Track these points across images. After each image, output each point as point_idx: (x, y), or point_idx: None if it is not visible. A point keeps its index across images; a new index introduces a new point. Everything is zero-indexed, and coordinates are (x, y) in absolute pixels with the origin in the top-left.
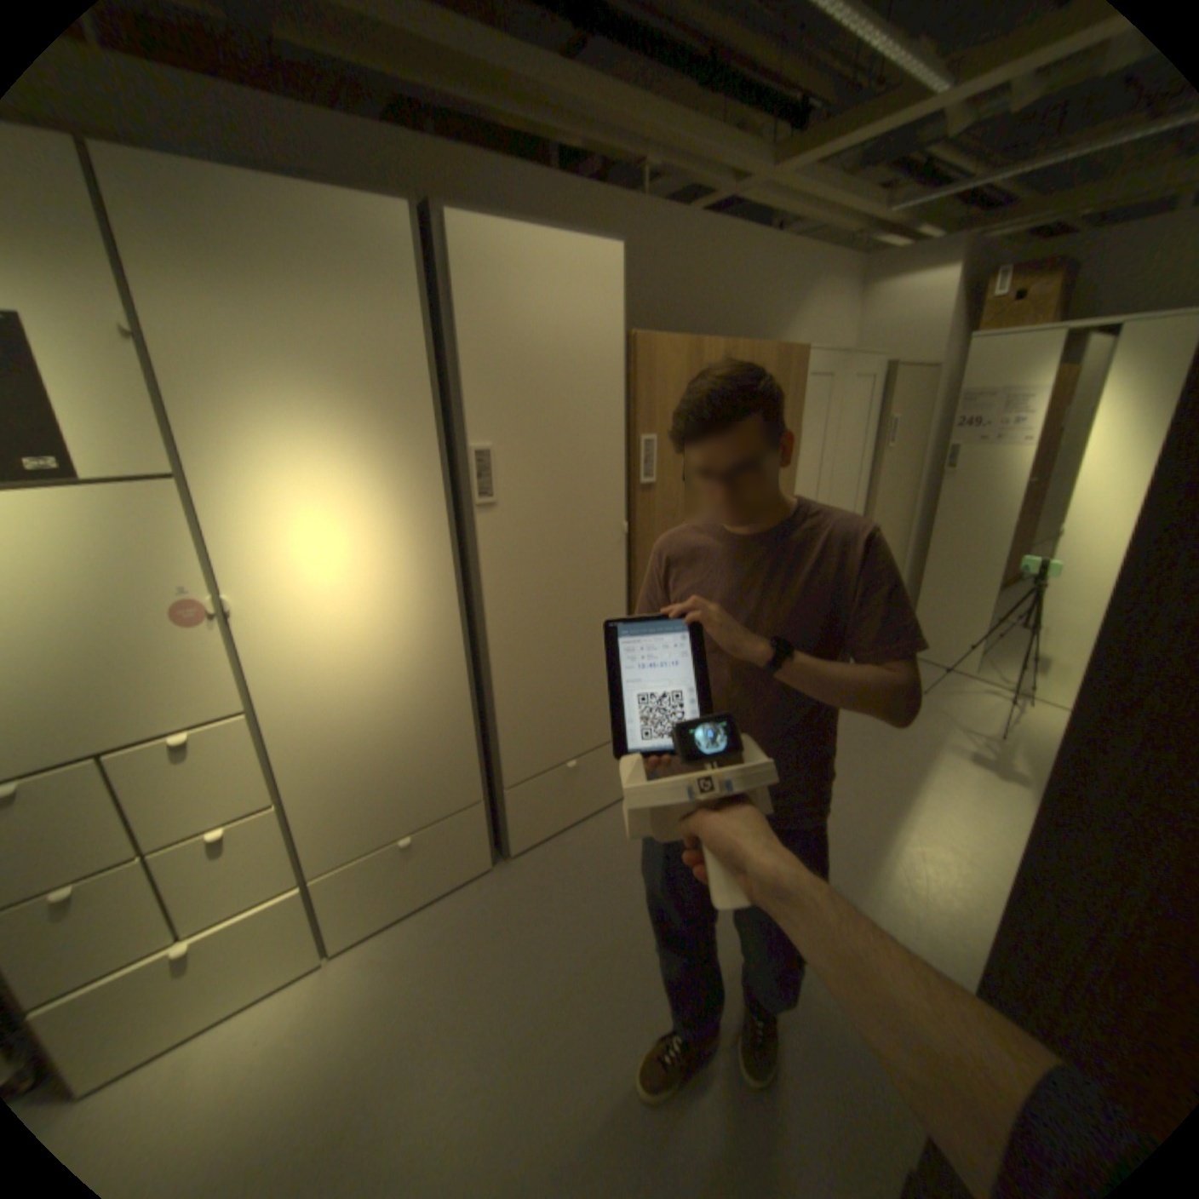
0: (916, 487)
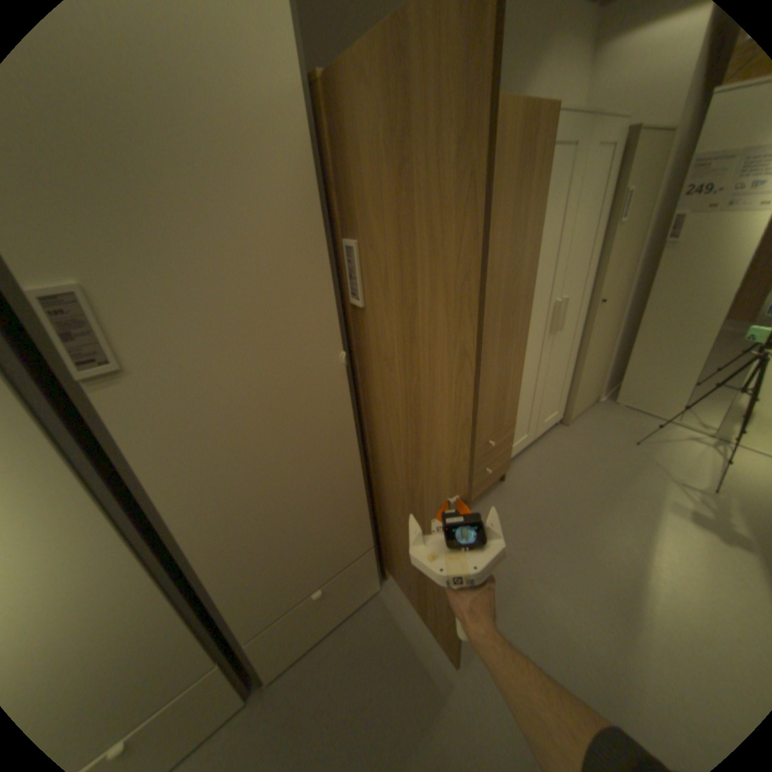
0: (638, 258)
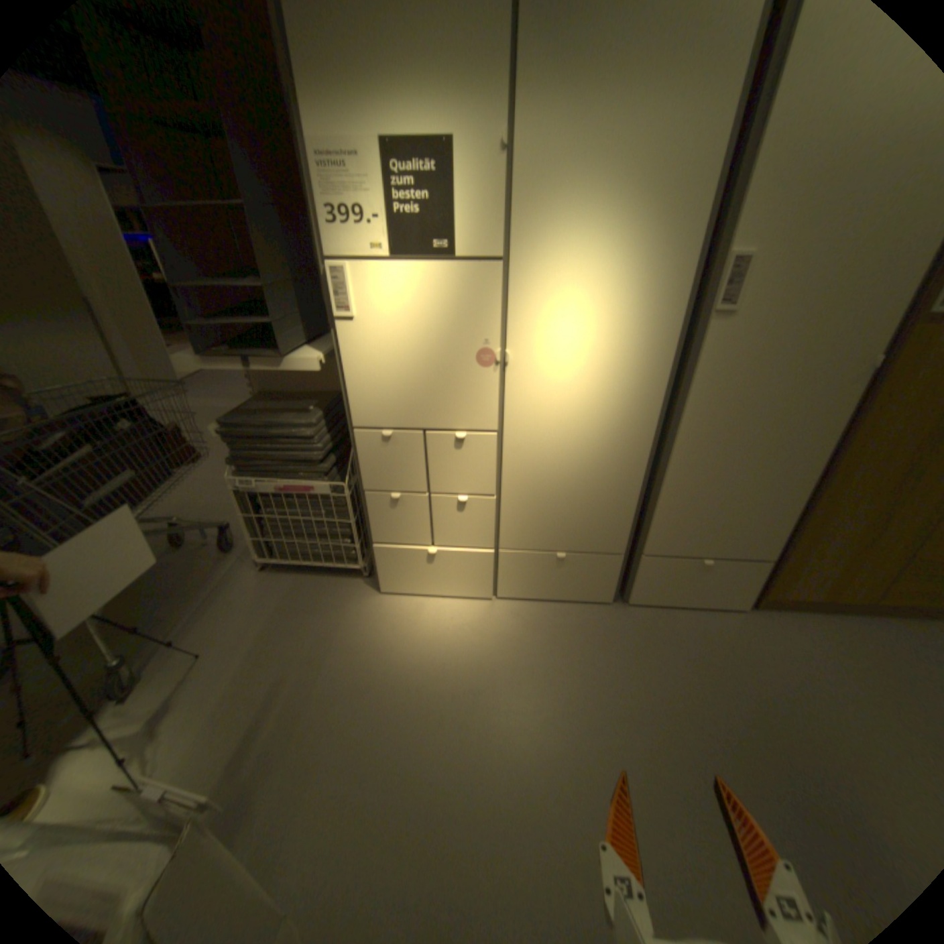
0: None
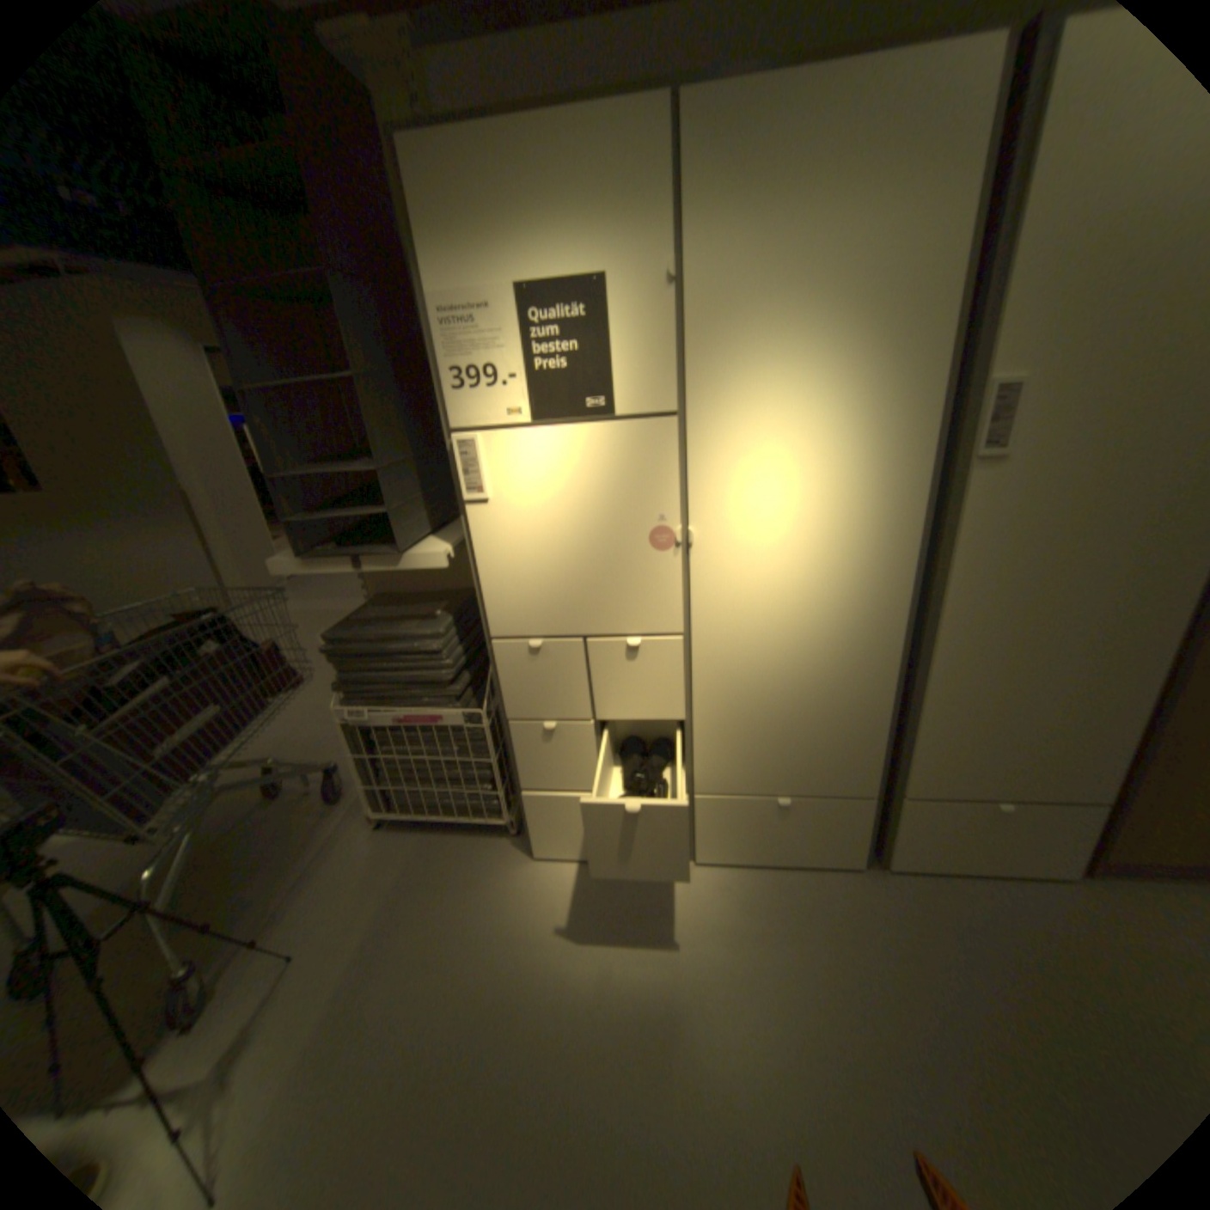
0: None
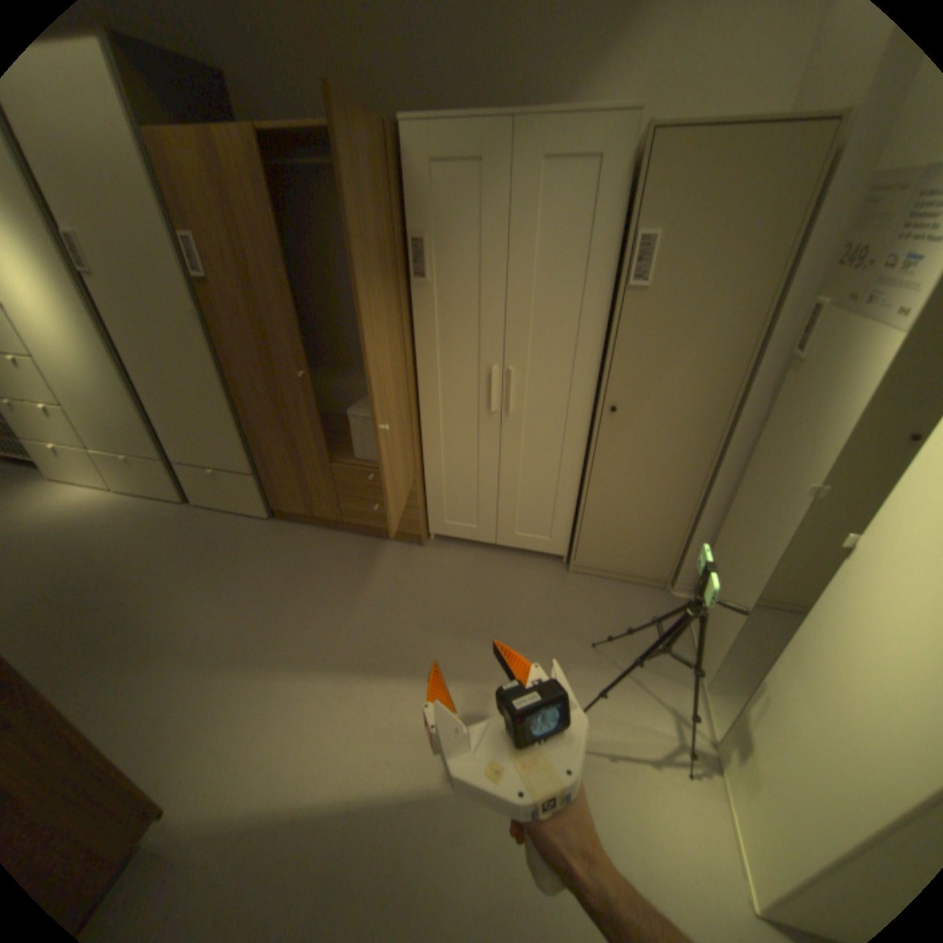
0: (741, 369)
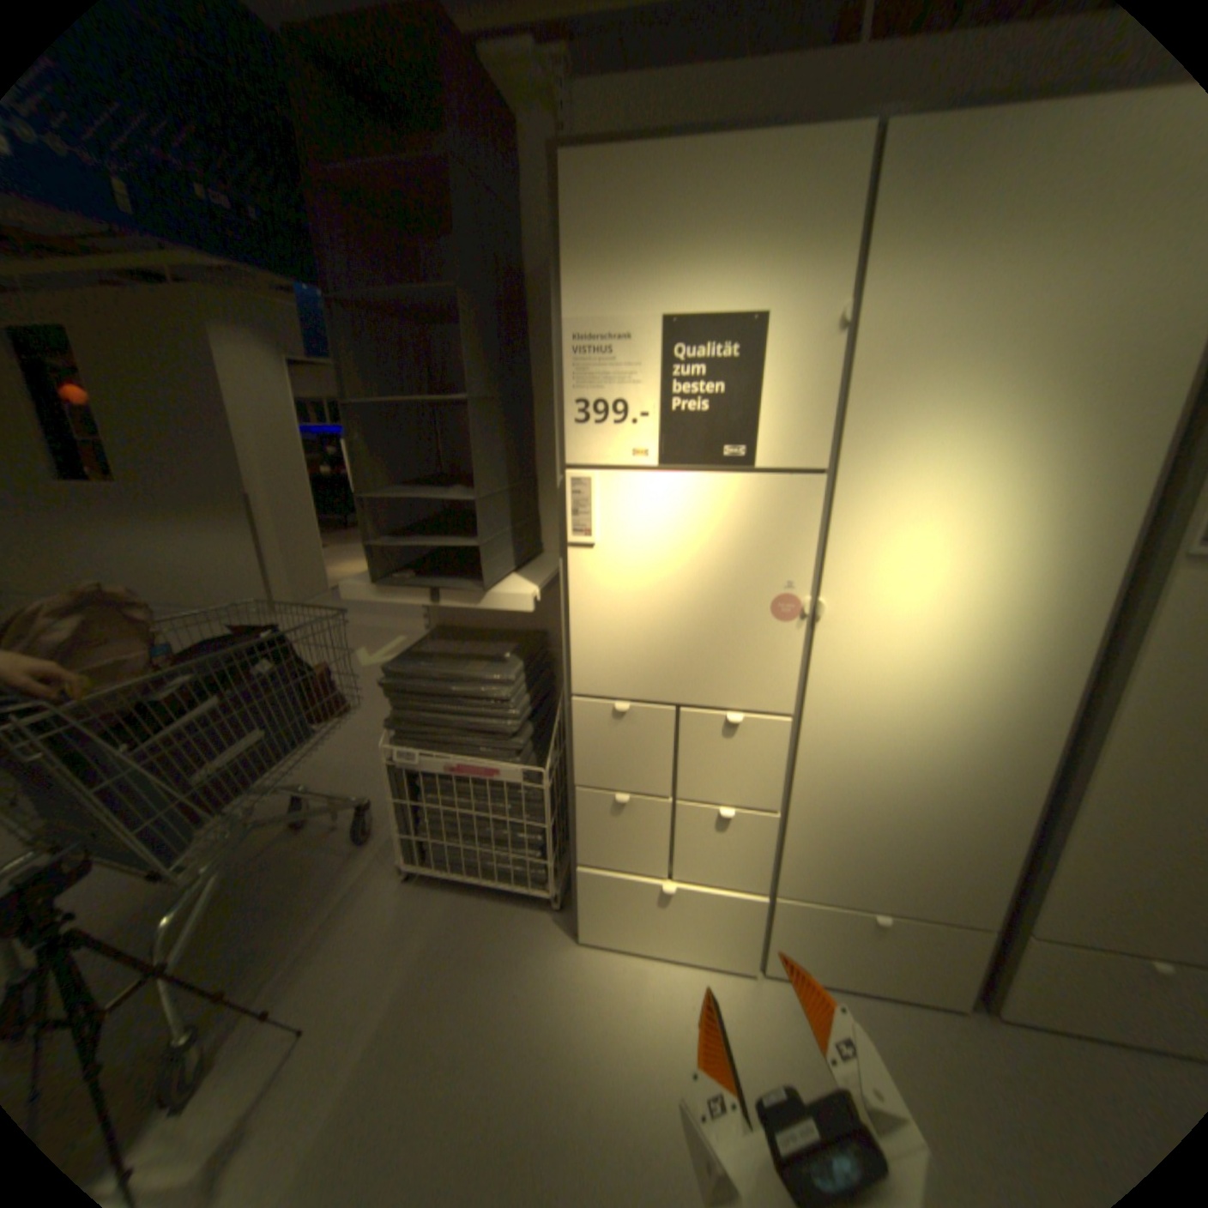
0: None
